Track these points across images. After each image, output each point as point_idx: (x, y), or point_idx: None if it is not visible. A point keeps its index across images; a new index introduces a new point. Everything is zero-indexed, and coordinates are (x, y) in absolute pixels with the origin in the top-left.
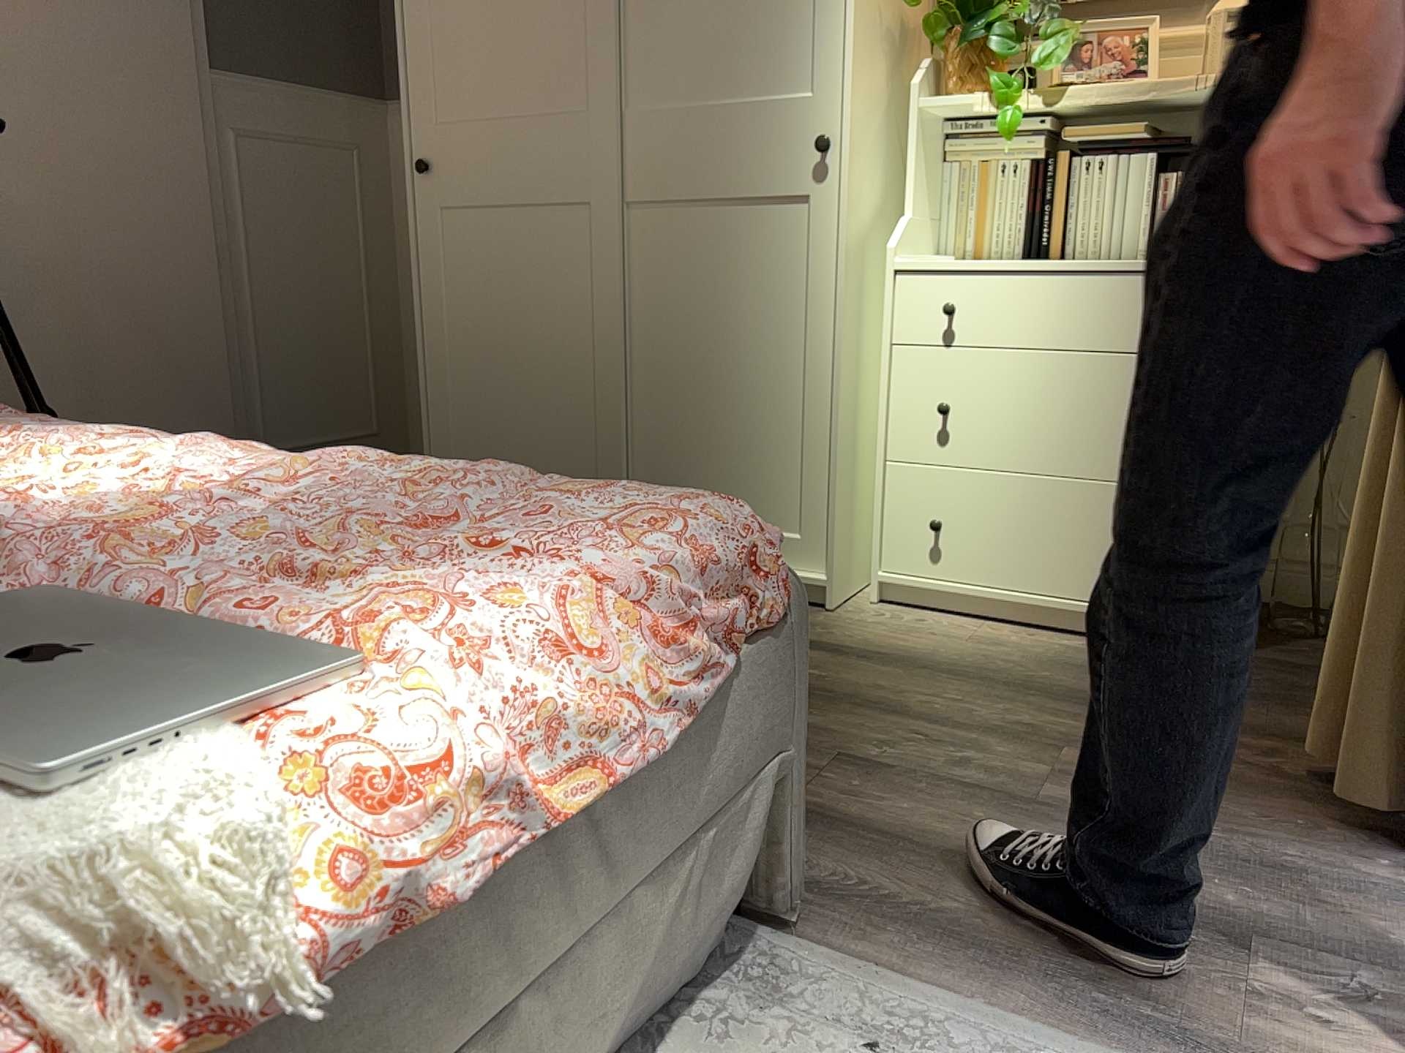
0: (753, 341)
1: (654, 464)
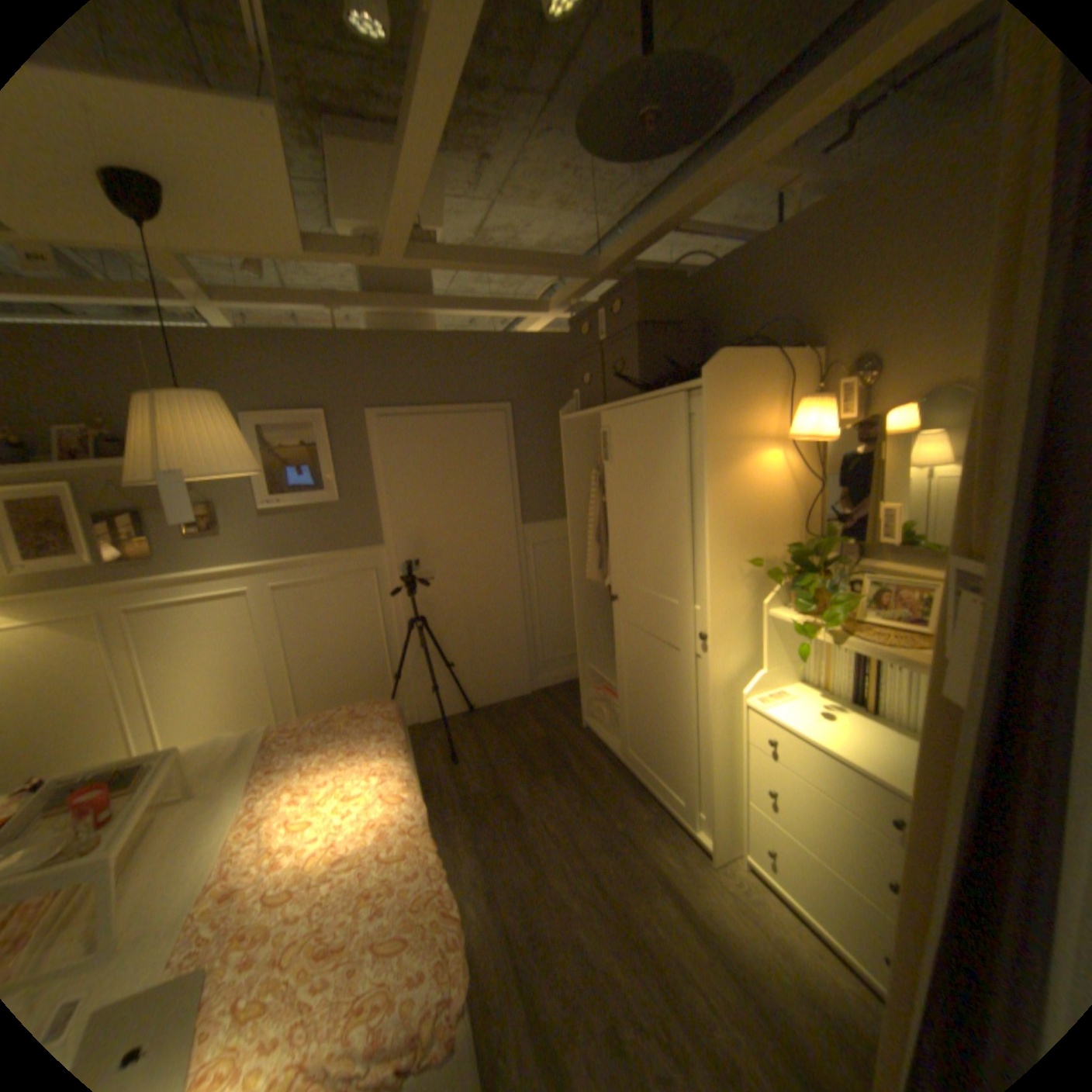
0: (681, 711)
1: (649, 743)
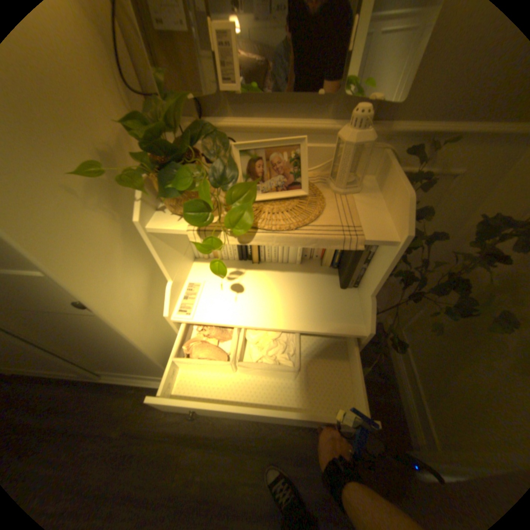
0: (104, 347)
1: (88, 365)
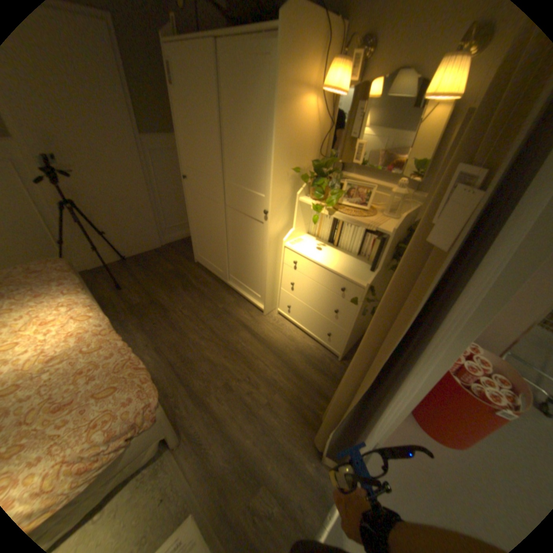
0: (251, 251)
1: (233, 267)
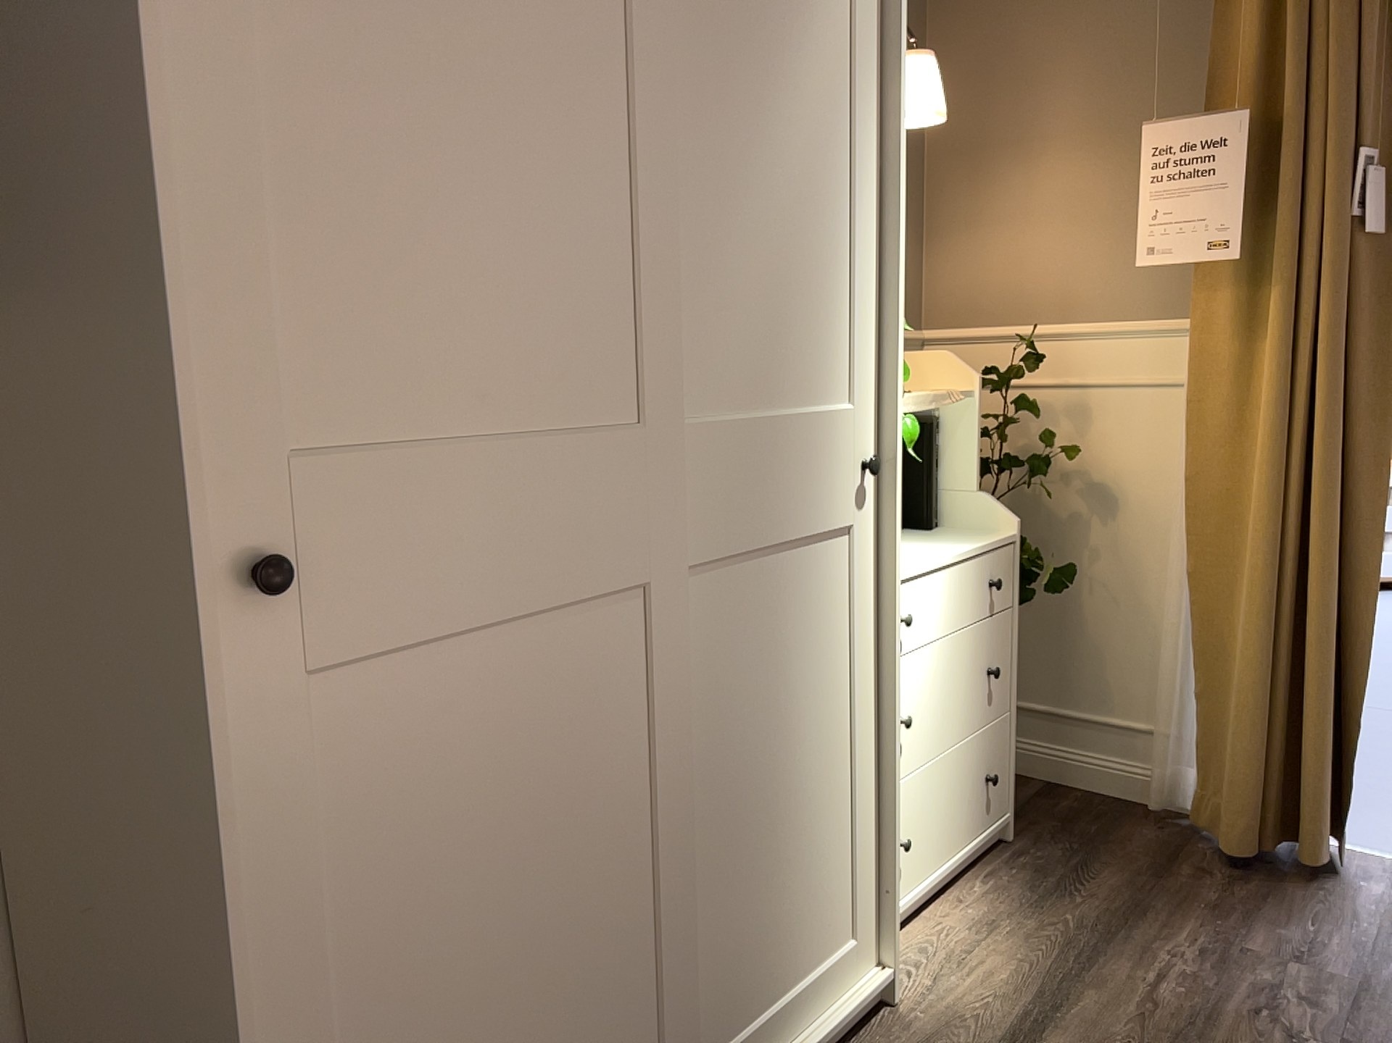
0: (807, 723)
1: (708, 977)
